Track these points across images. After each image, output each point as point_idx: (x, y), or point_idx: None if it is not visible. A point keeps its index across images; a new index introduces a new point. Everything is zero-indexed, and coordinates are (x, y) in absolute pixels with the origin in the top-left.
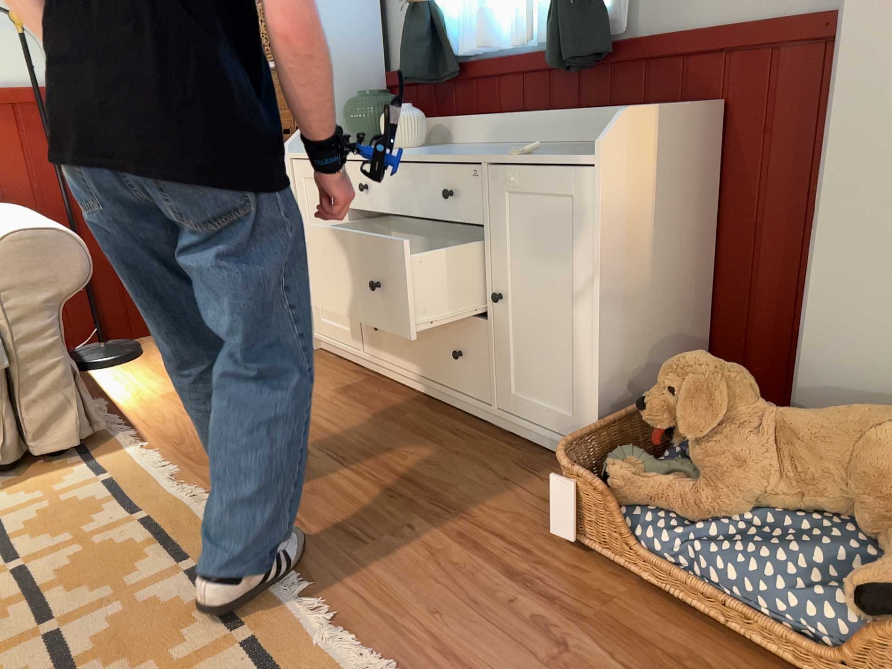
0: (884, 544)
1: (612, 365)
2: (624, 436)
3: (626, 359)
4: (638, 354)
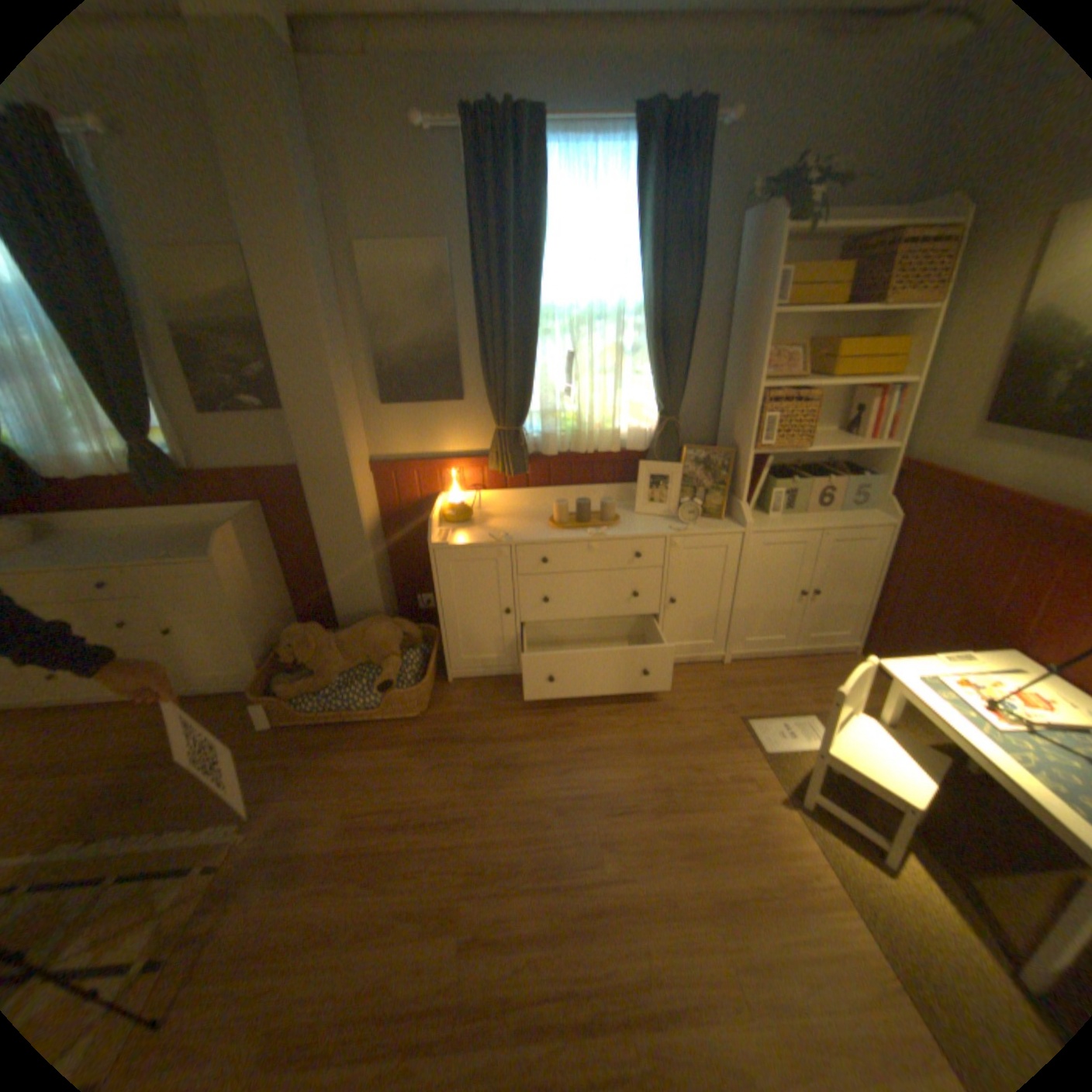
0: (382, 666)
1: (253, 642)
2: (270, 669)
3: (258, 636)
4: (263, 630)
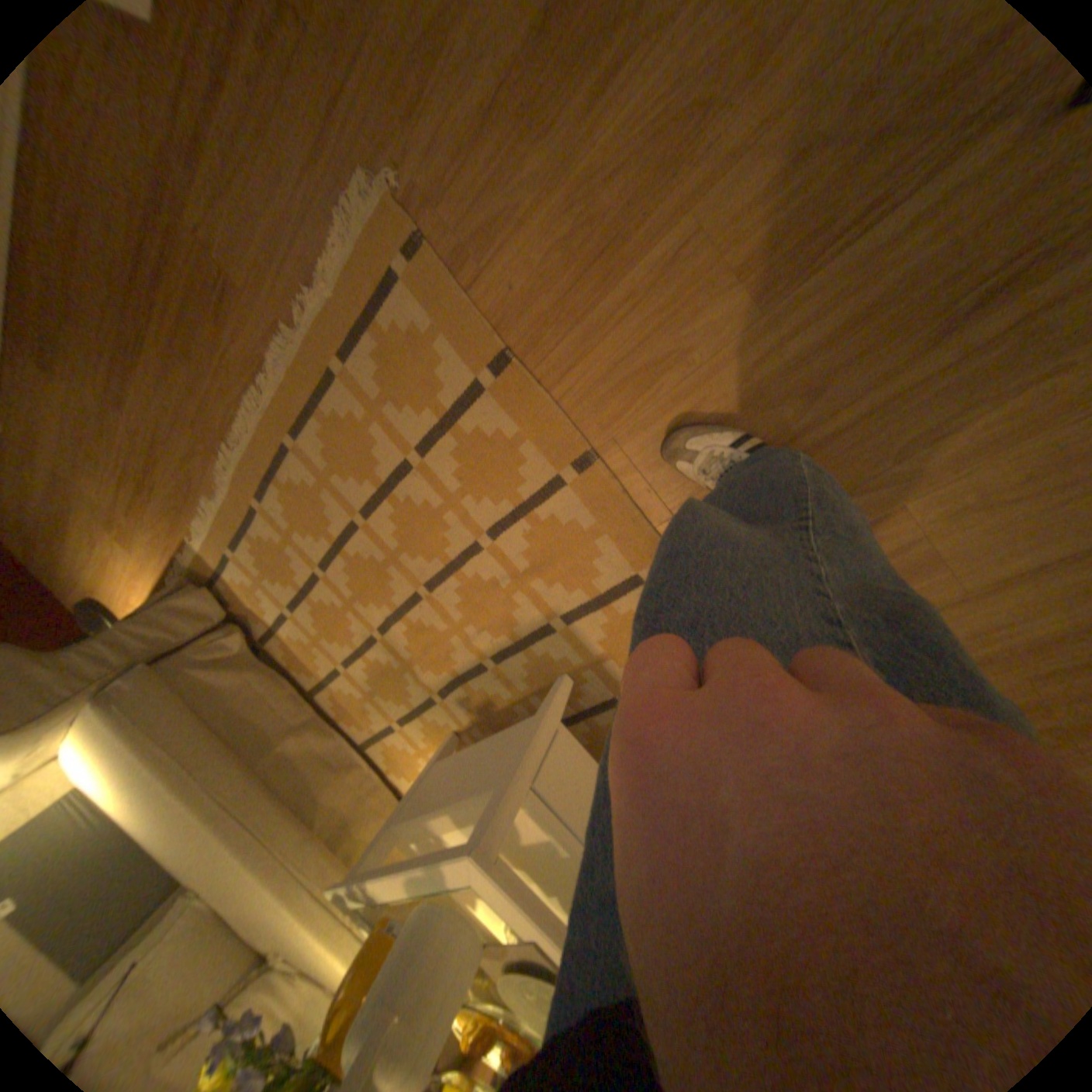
0: None
1: None
2: None
3: None
4: None
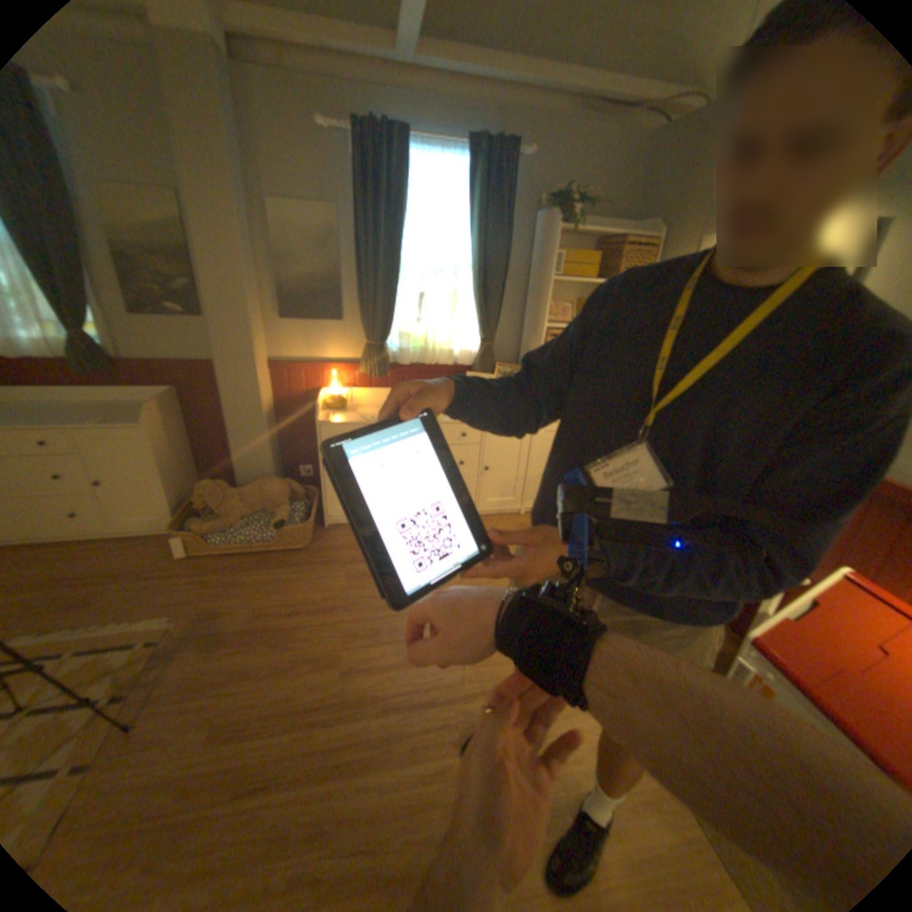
0: (274, 513)
1: (168, 494)
2: (179, 518)
3: (172, 490)
4: (175, 486)
